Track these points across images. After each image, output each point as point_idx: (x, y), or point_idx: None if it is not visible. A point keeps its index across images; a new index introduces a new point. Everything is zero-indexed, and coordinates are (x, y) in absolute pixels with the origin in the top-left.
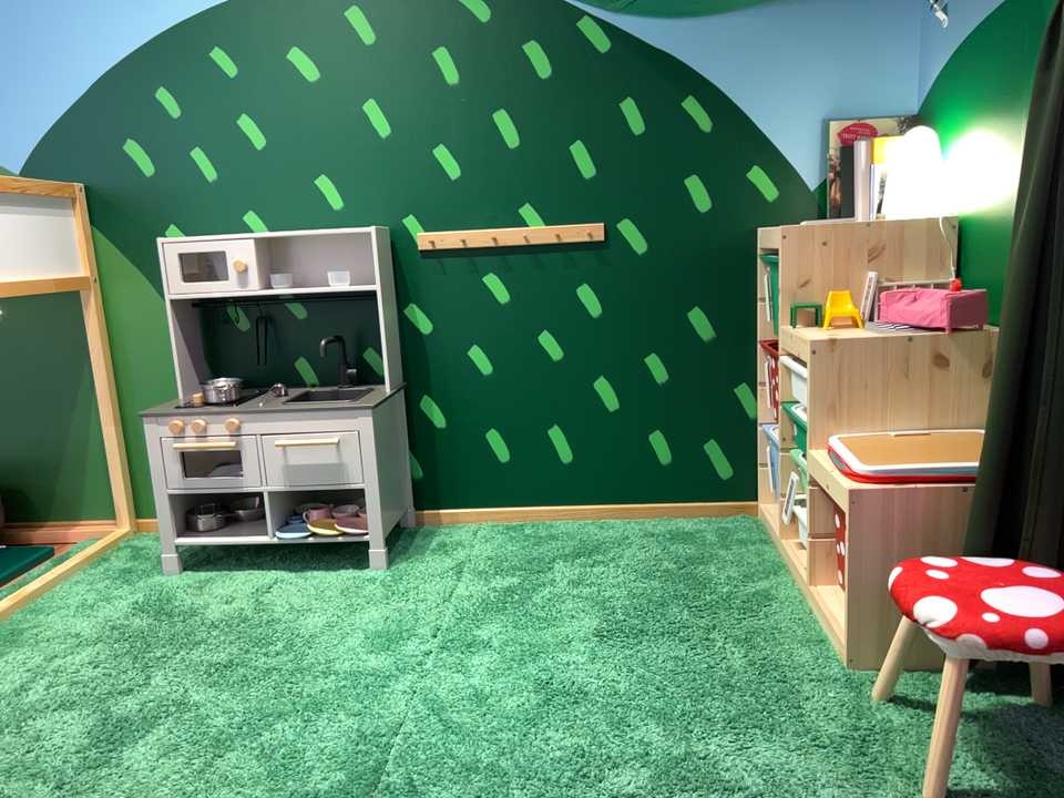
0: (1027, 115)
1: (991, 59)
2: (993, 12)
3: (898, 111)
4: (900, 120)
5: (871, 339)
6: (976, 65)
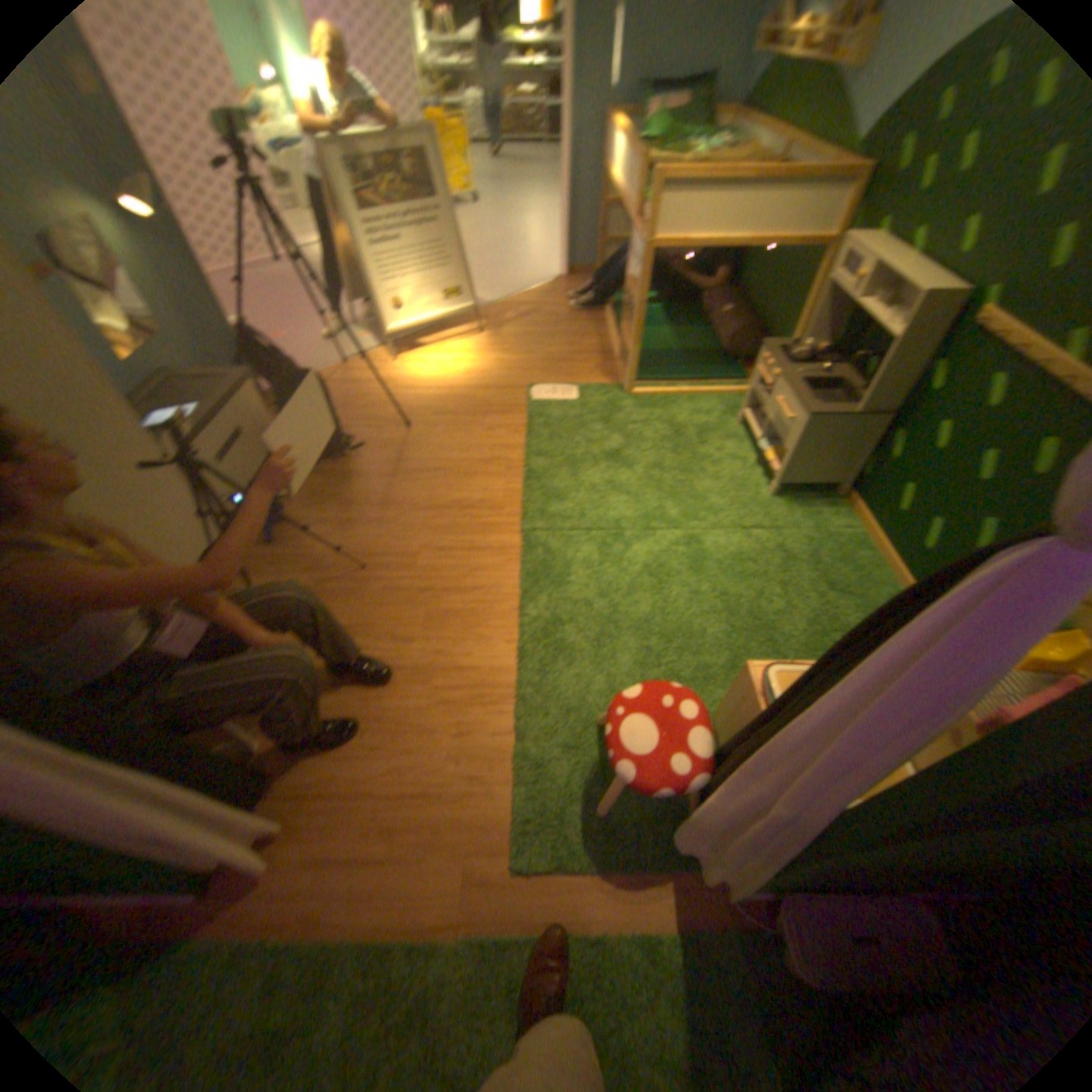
0: None
1: None
2: None
3: None
4: None
5: None
6: None
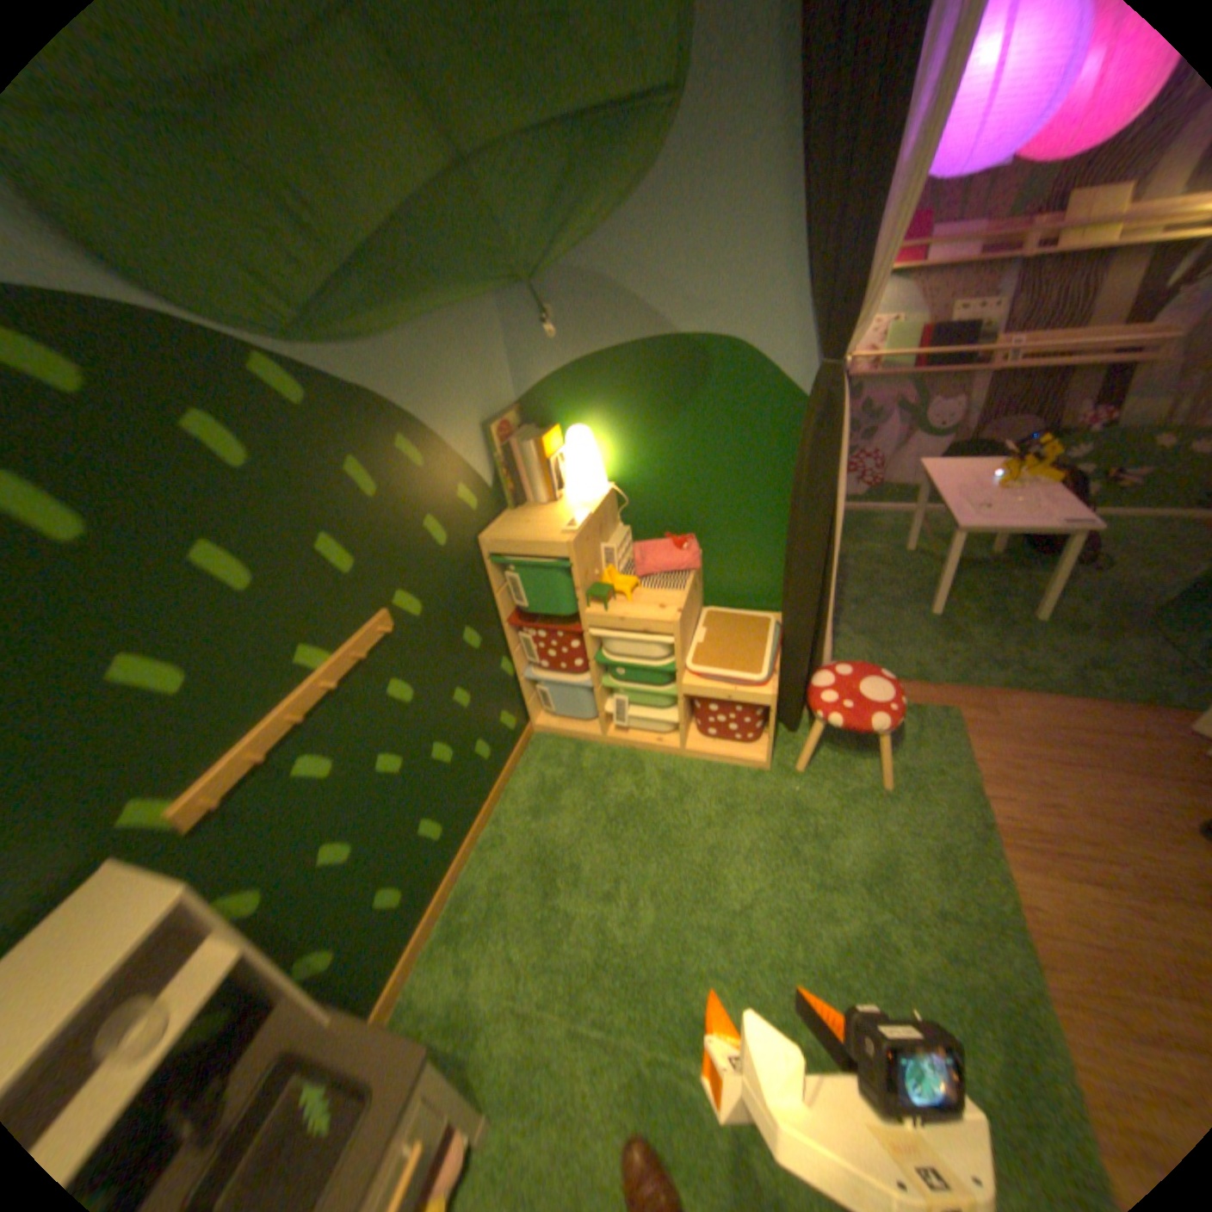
0: (693, 424)
1: (636, 378)
2: (633, 343)
3: (510, 402)
4: (517, 410)
5: (685, 597)
6: (615, 379)
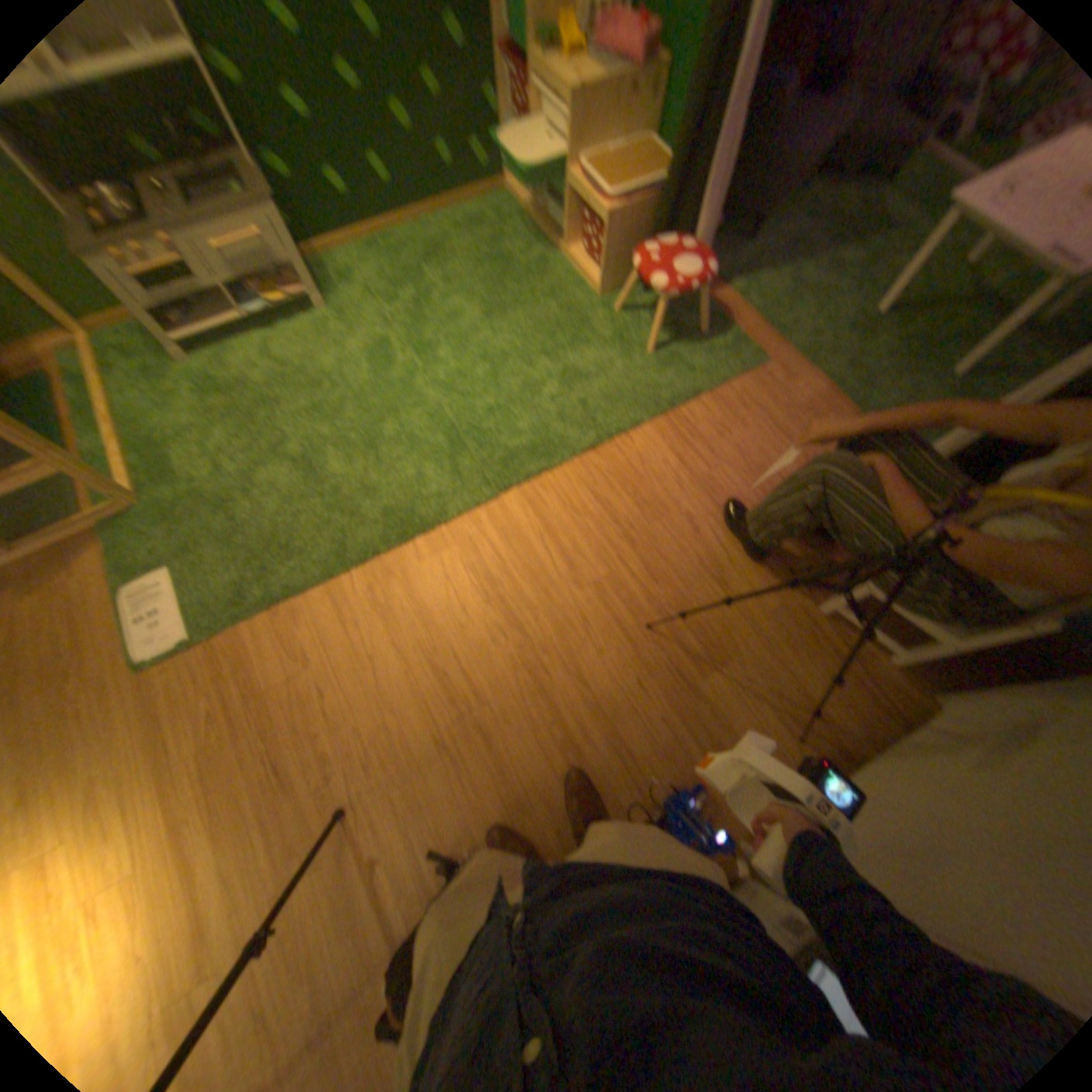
0: None
1: None
2: None
3: None
4: None
5: (601, 85)
6: None
